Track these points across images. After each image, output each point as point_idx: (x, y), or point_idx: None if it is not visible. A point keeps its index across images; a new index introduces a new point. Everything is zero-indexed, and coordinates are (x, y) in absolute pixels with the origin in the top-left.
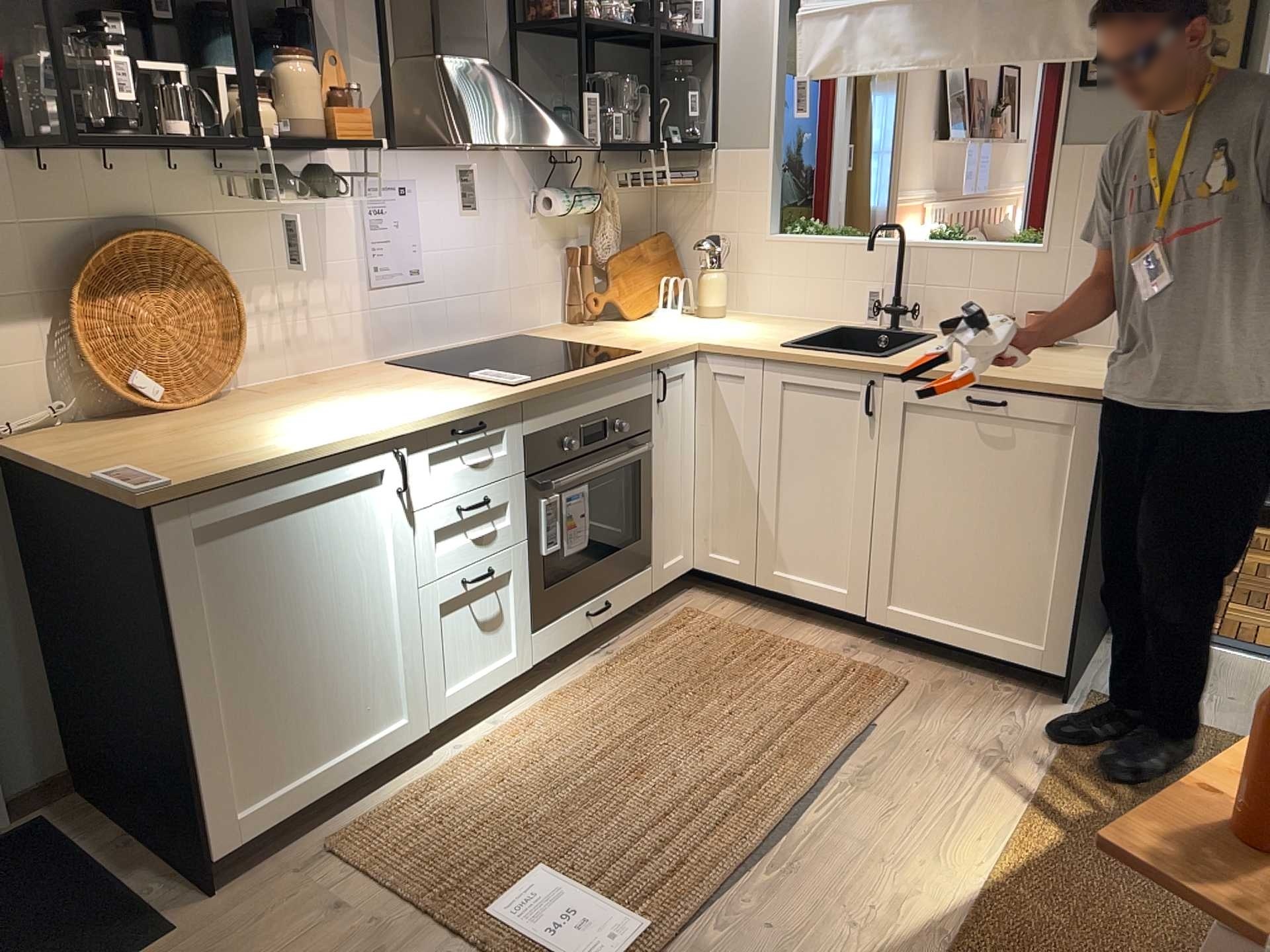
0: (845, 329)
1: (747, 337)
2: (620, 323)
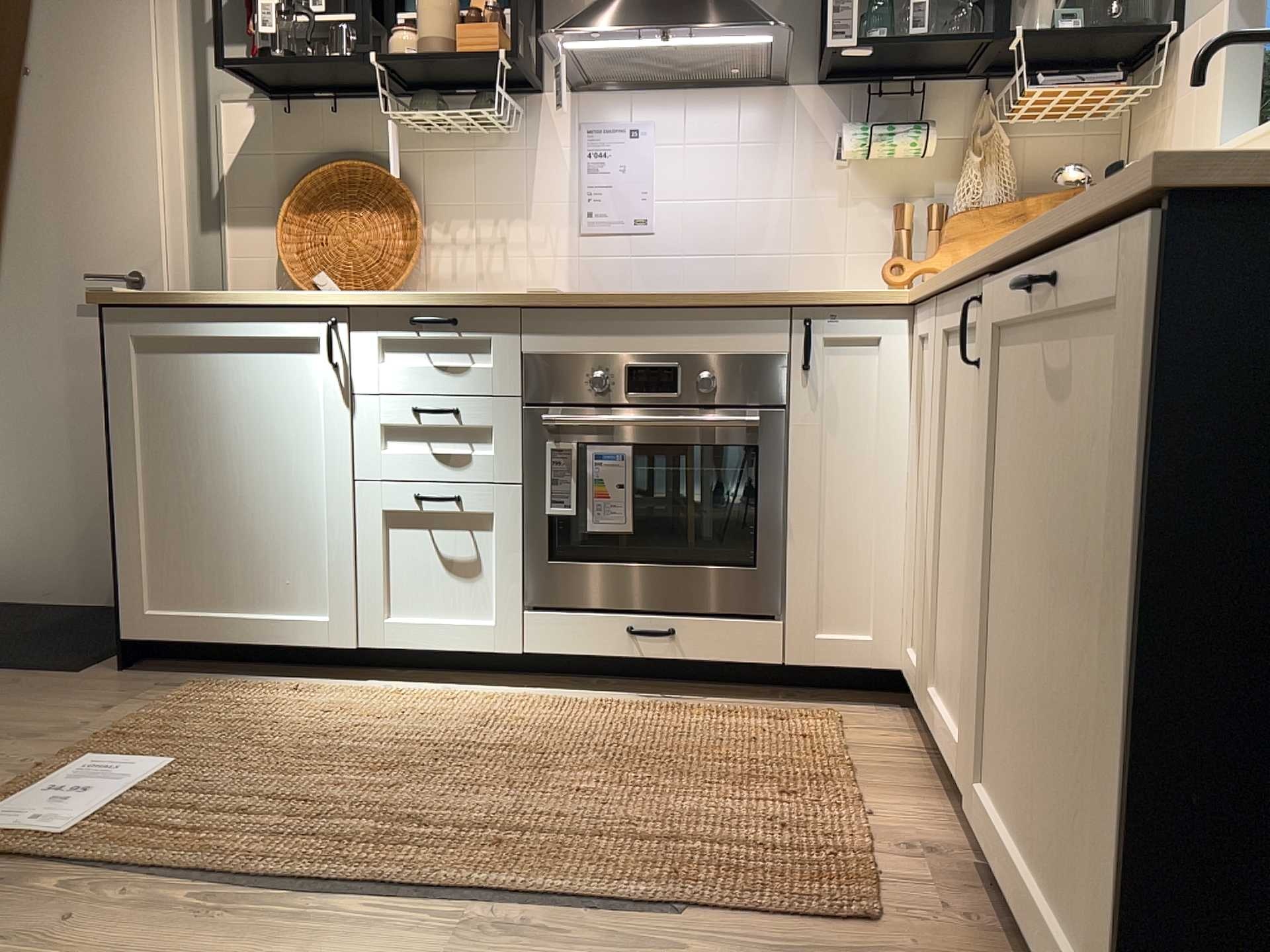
0: None
1: None
2: None
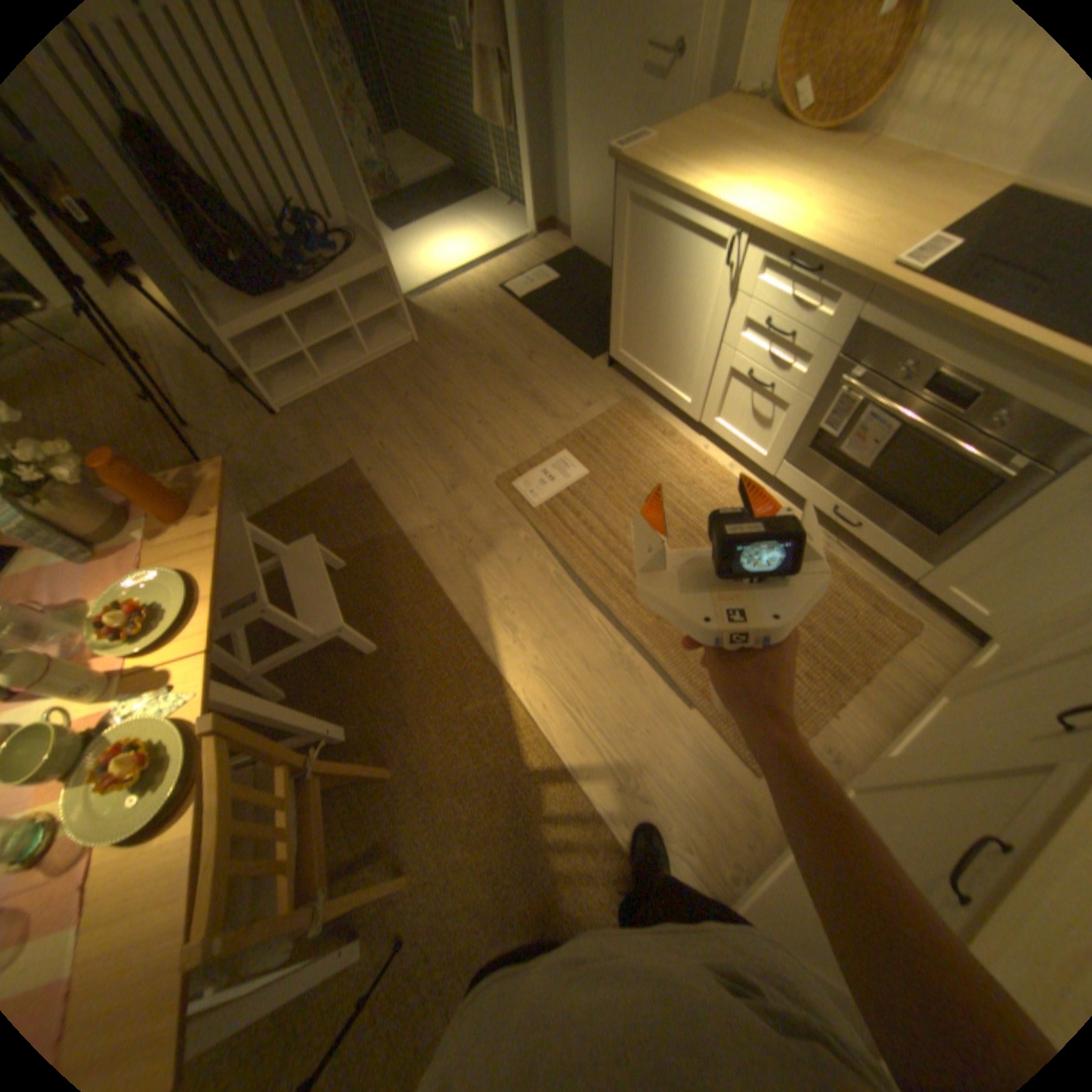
0: None
1: None
2: None
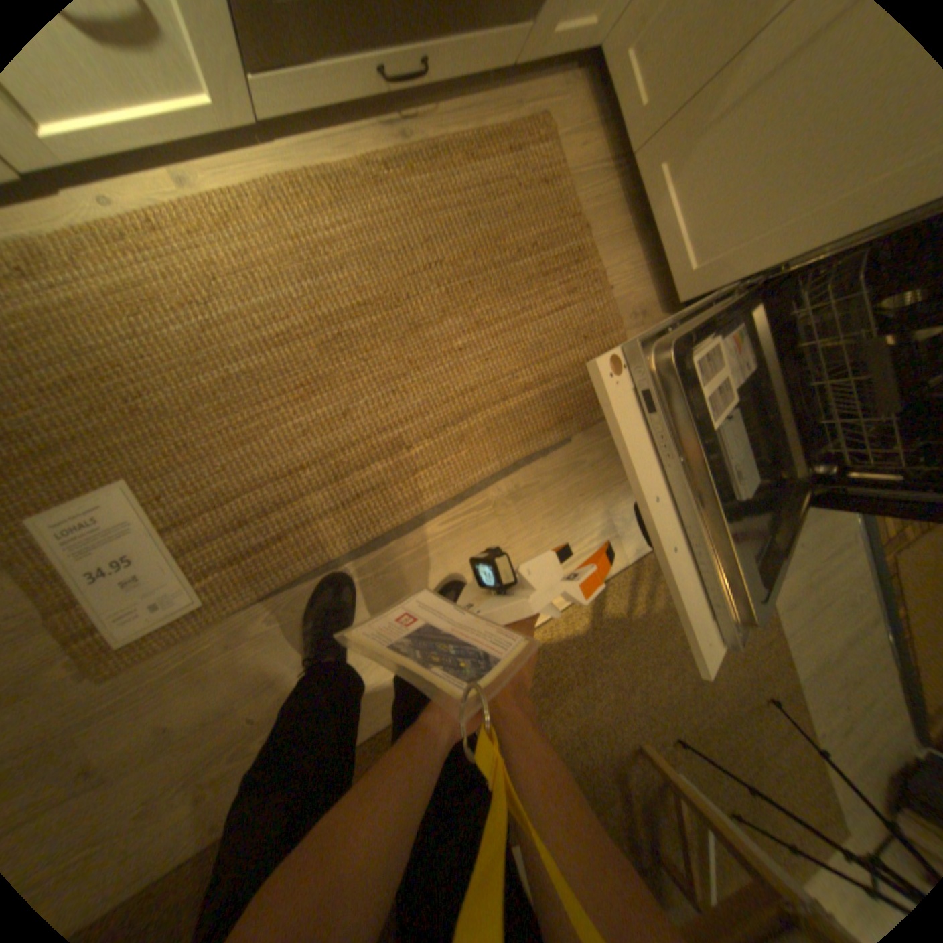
0: None
1: None
2: None
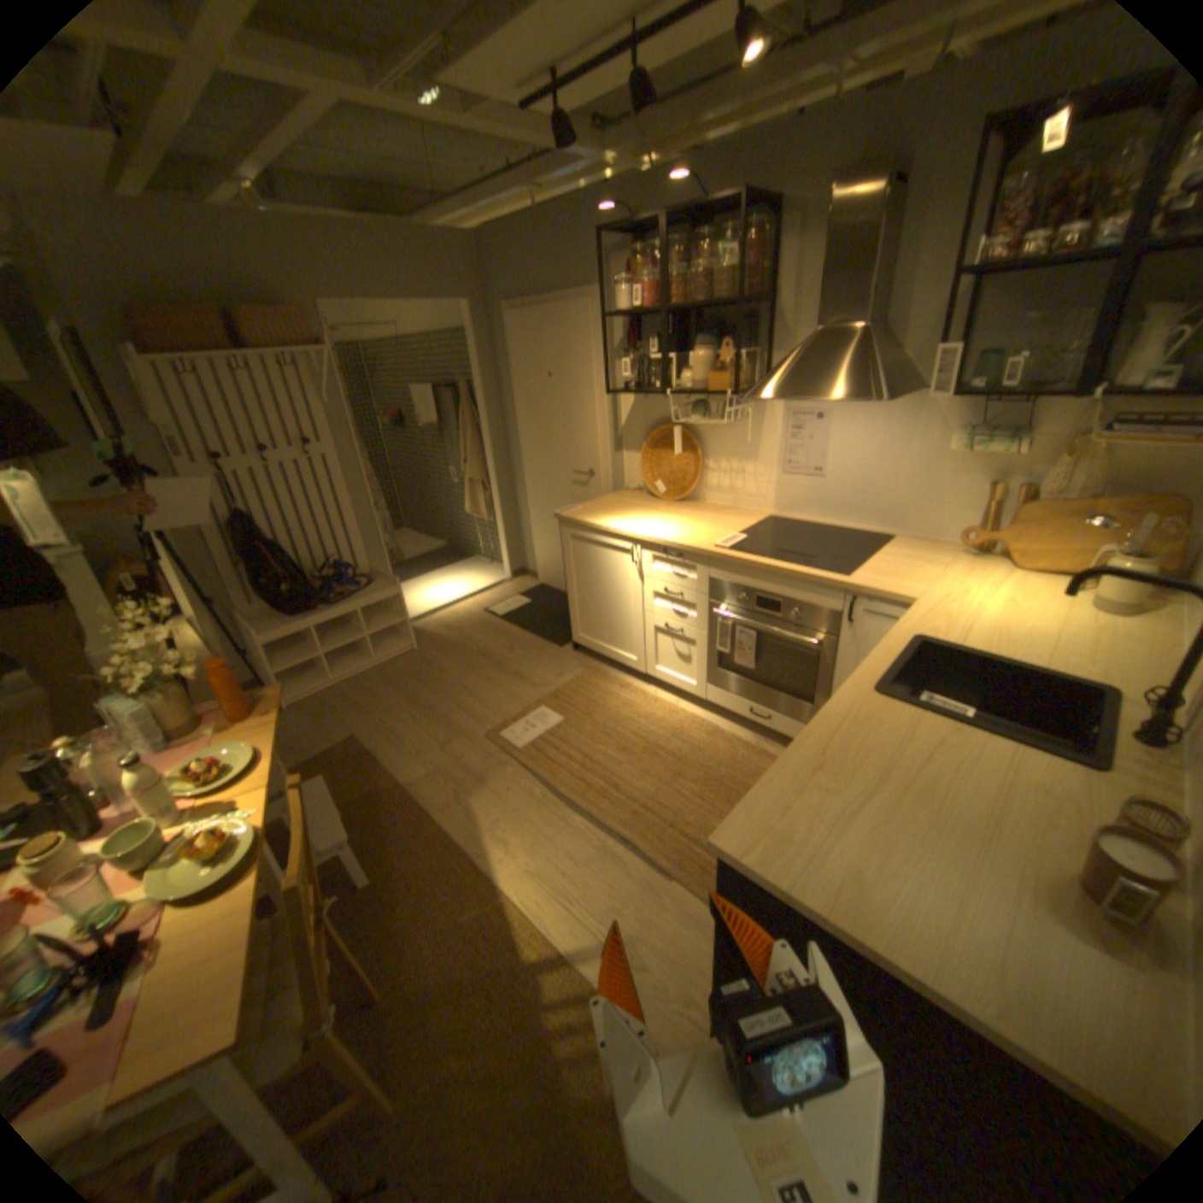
0: (1105, 694)
1: (967, 623)
2: (1003, 566)
